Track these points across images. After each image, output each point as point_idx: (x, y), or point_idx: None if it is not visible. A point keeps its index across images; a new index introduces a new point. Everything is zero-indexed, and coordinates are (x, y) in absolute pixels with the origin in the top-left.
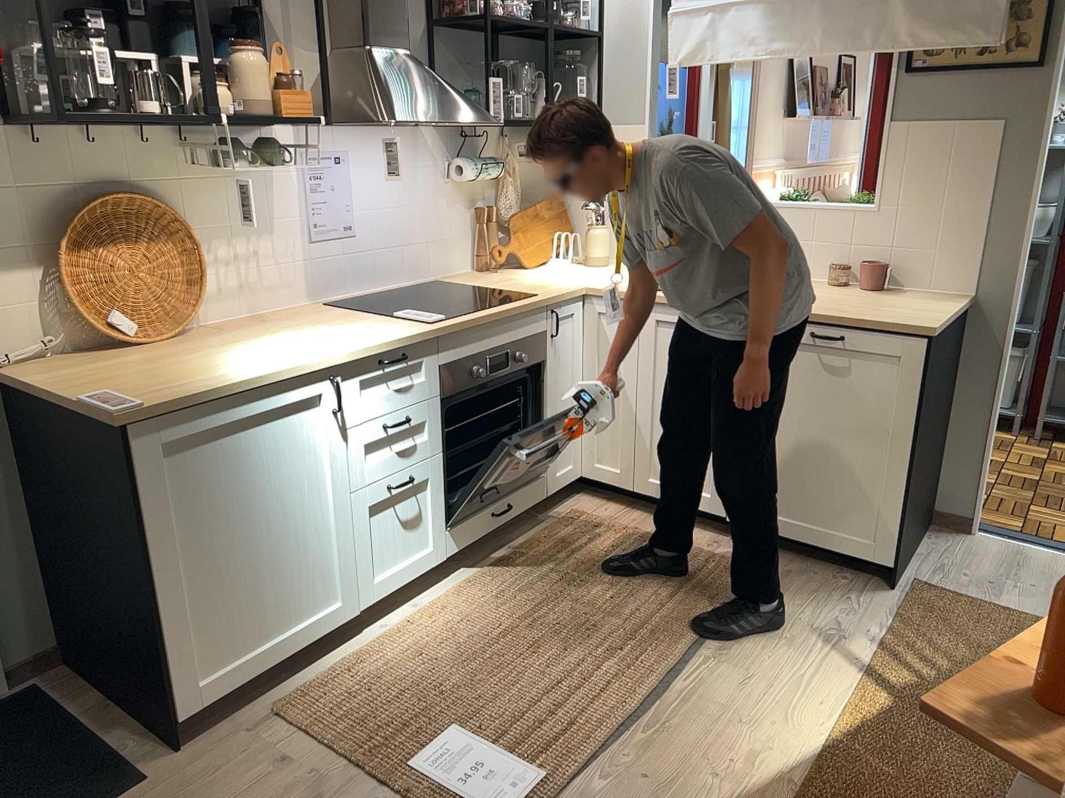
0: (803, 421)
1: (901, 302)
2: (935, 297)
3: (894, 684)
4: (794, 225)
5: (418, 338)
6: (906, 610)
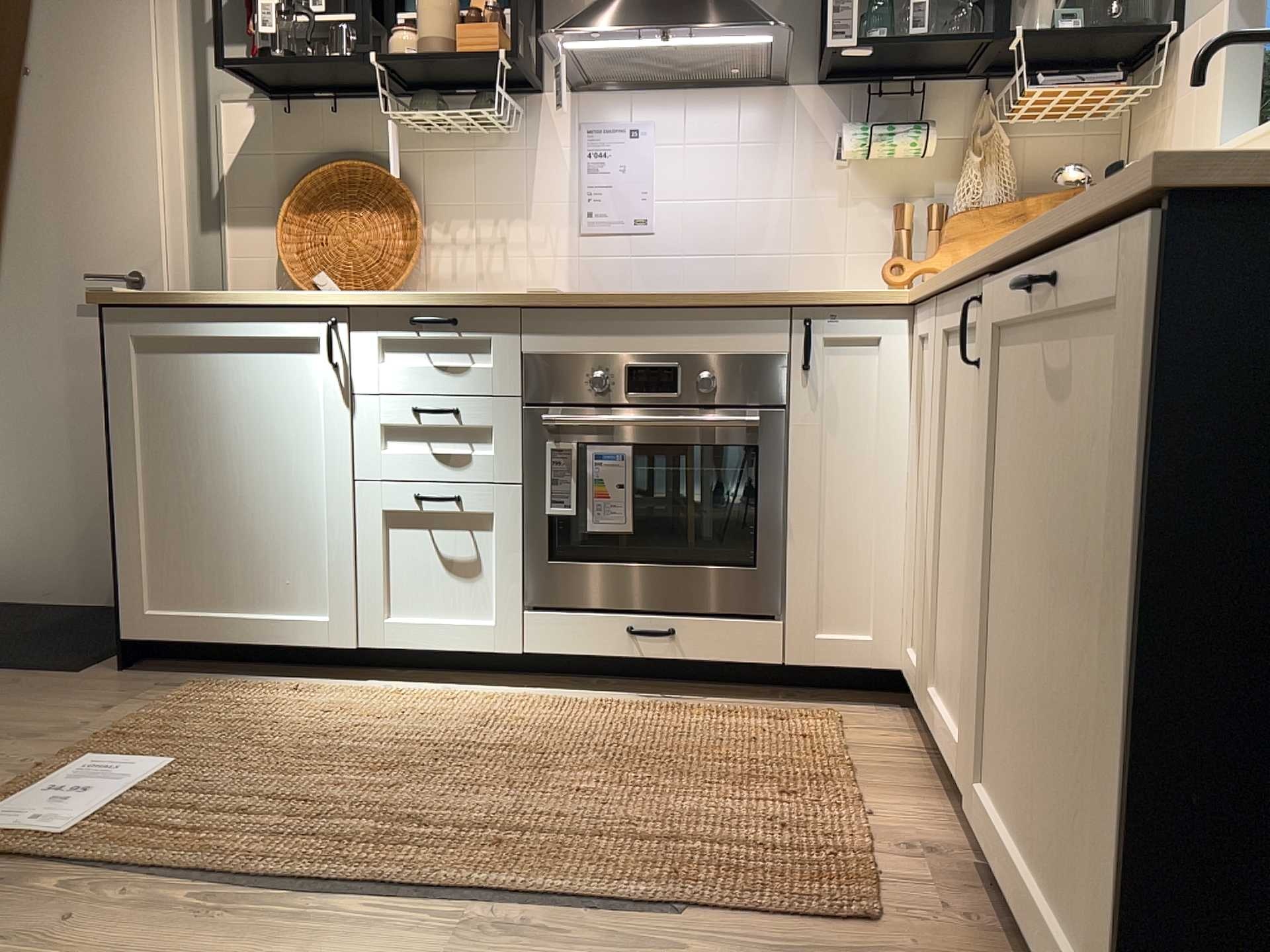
0: (1041, 553)
1: None
2: None
3: None
4: None
5: (474, 300)
6: None
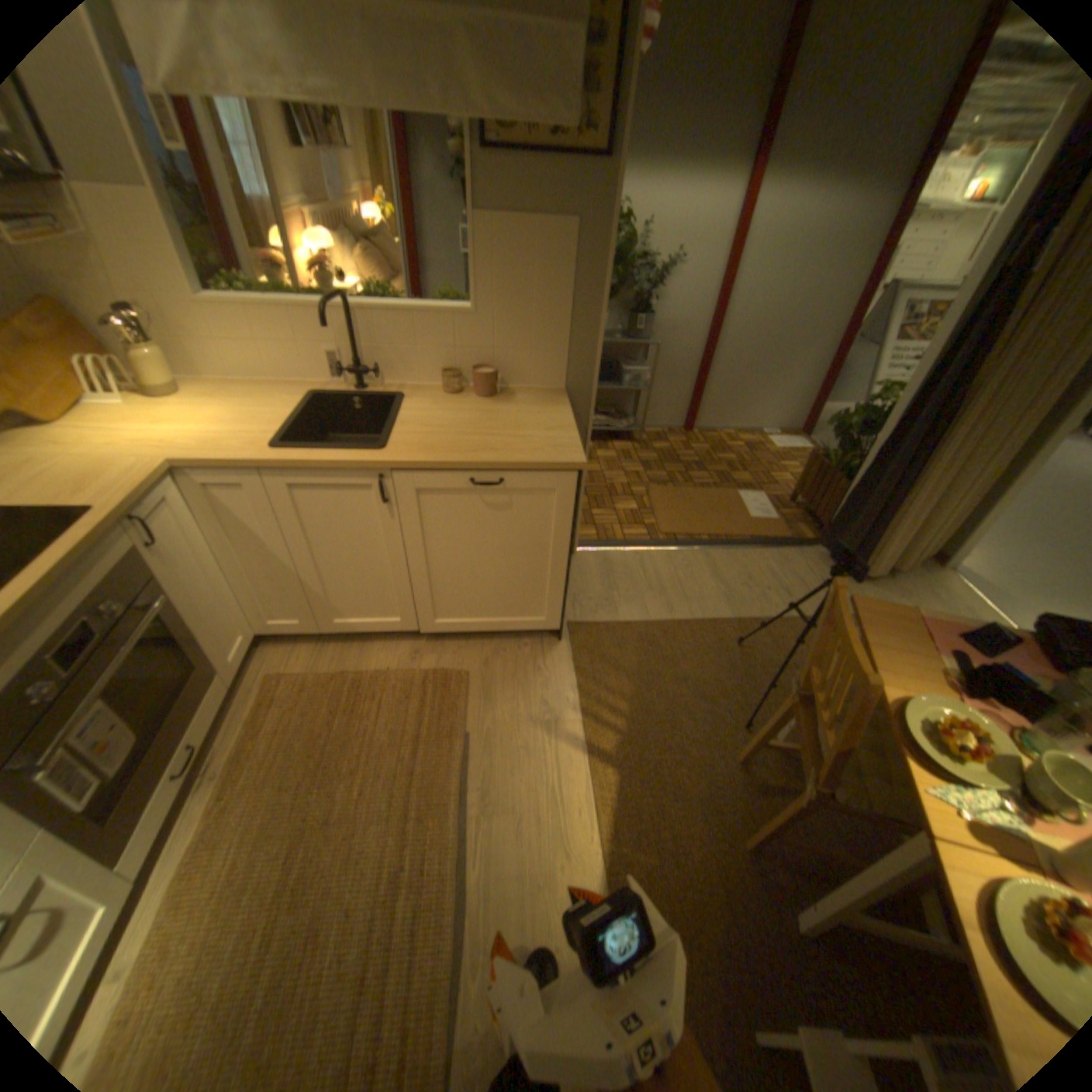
0: (473, 551)
1: (523, 417)
2: (539, 398)
3: (607, 754)
4: (393, 330)
5: None
6: (576, 663)
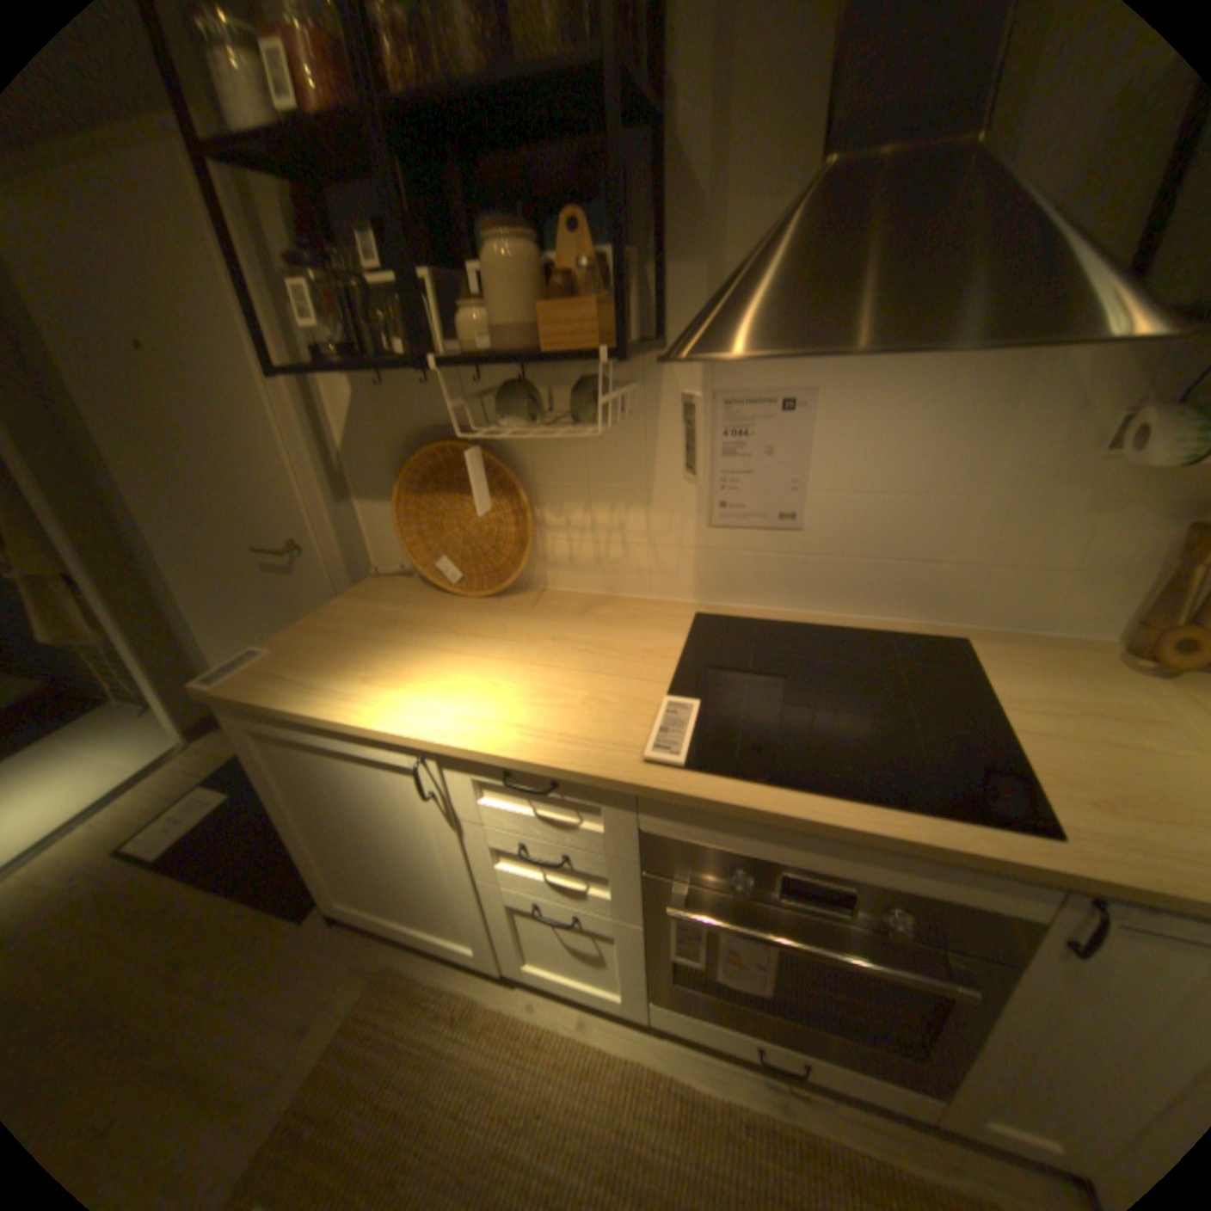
0: None
1: None
2: None
3: None
4: None
5: (579, 777)
6: None
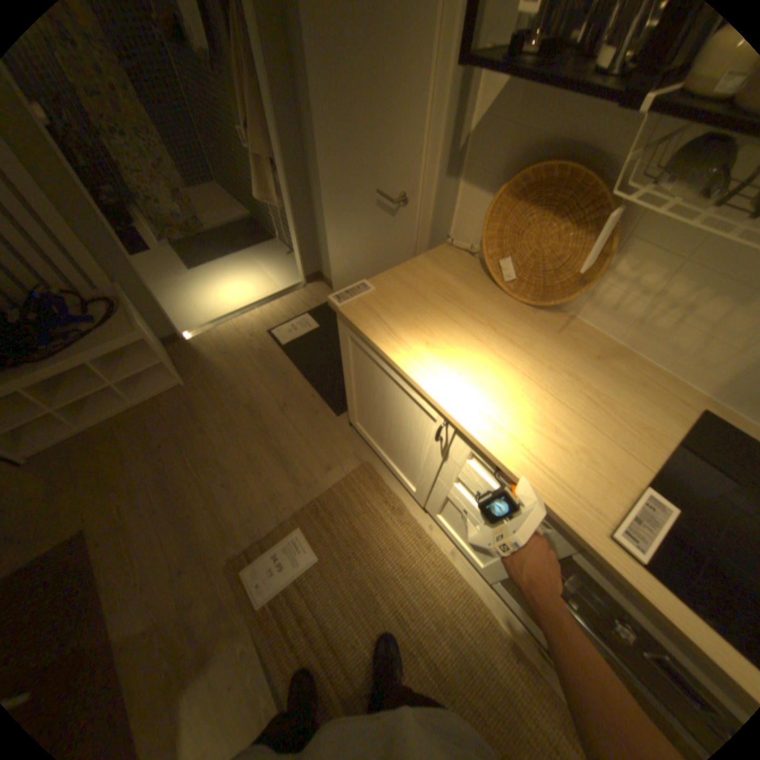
0: None
1: None
2: None
3: None
4: None
5: (555, 516)
6: None
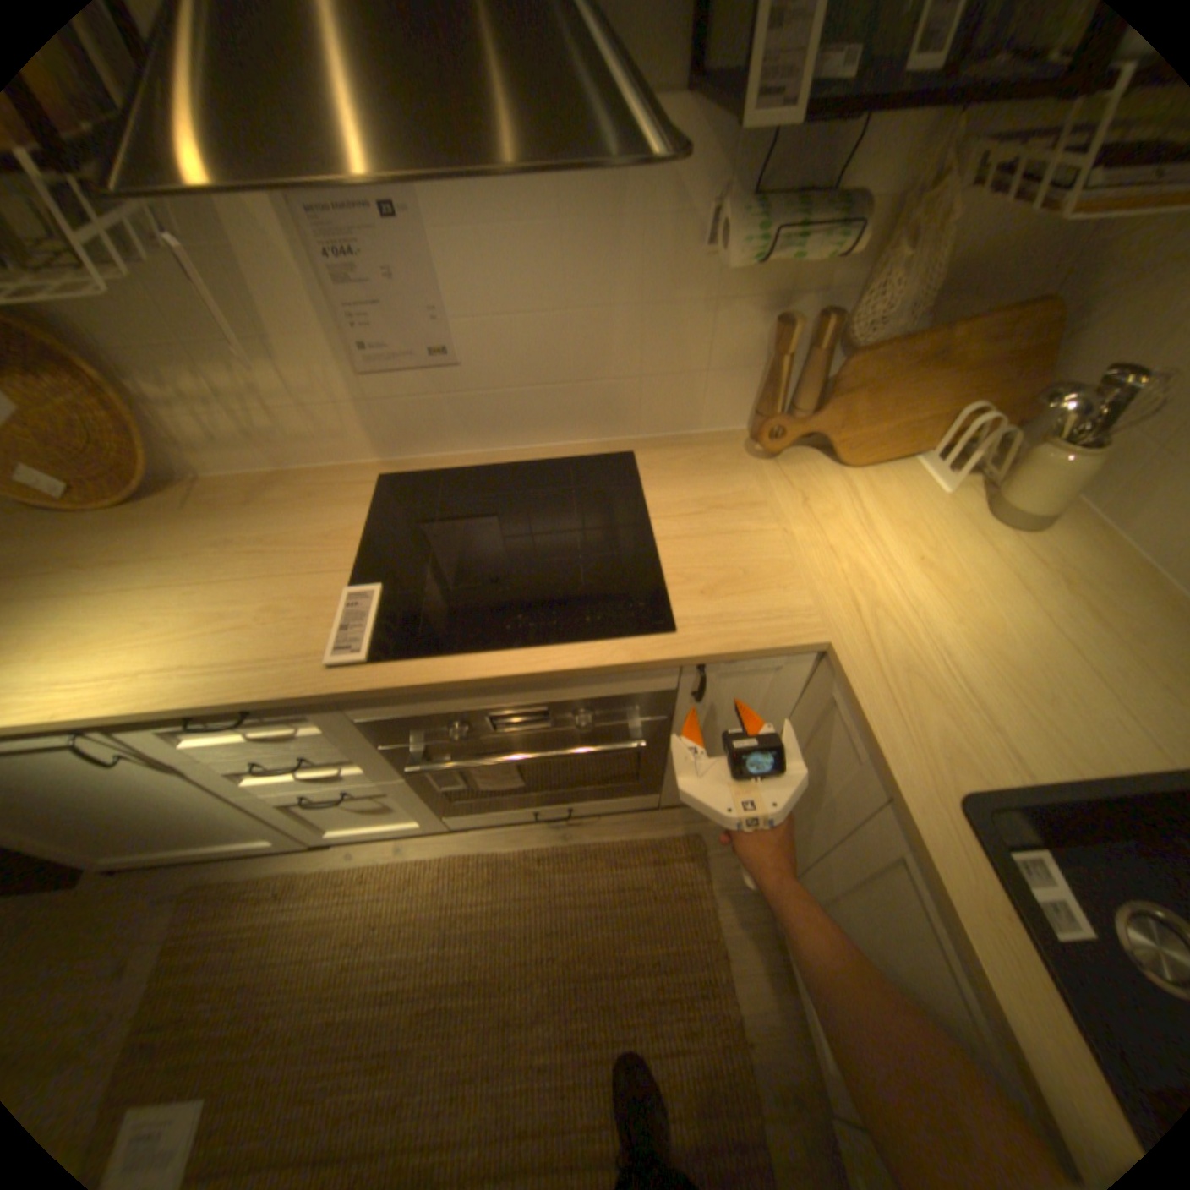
0: None
1: None
2: None
3: None
4: None
5: (260, 706)
6: None
